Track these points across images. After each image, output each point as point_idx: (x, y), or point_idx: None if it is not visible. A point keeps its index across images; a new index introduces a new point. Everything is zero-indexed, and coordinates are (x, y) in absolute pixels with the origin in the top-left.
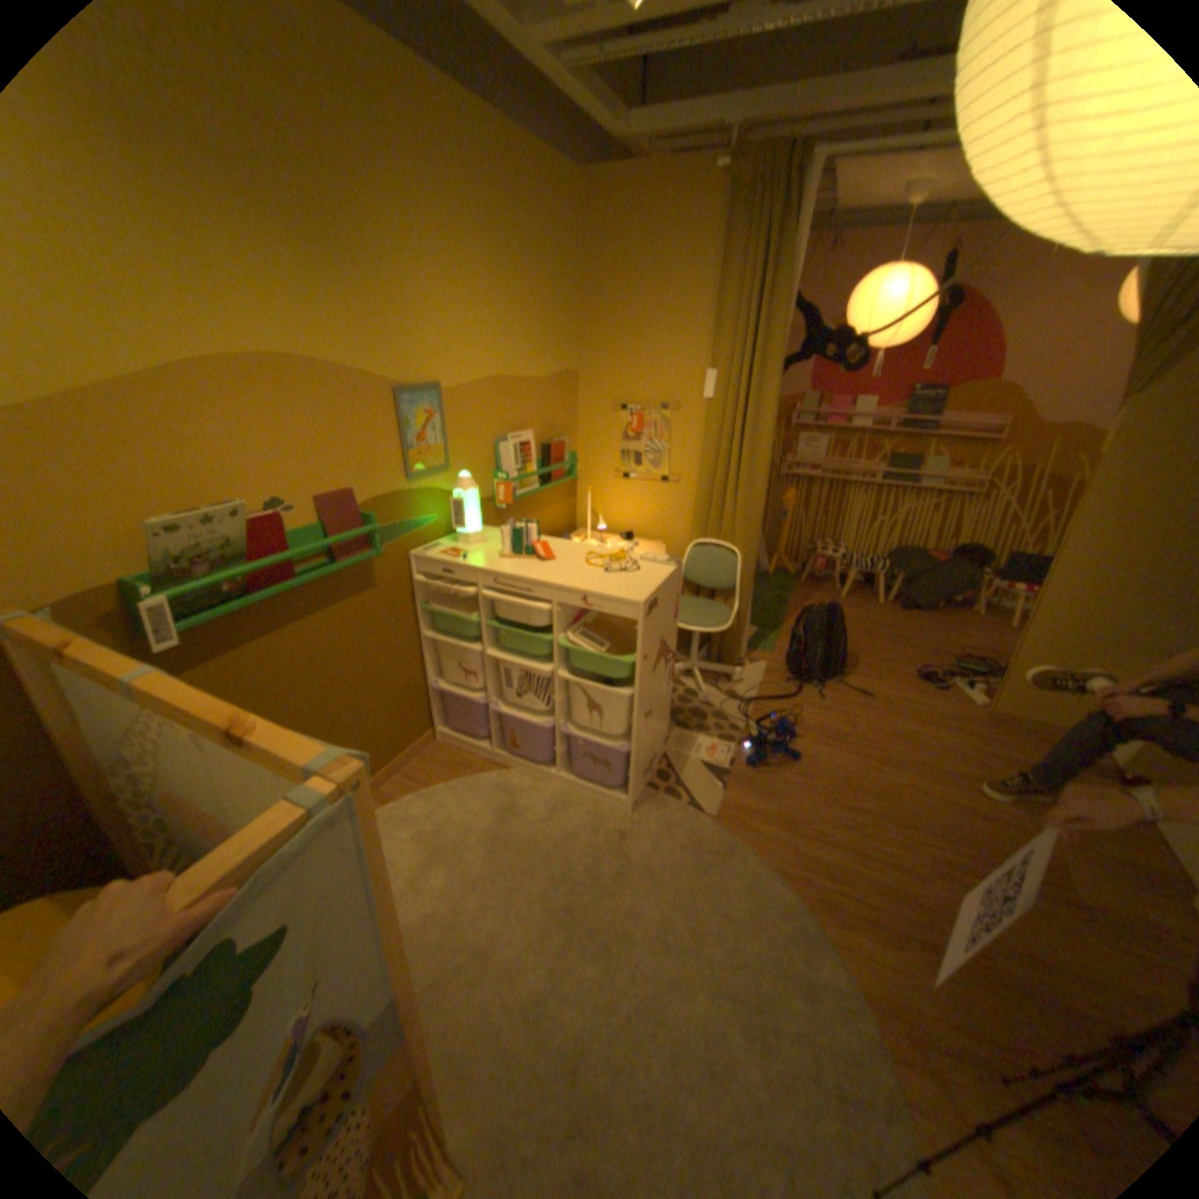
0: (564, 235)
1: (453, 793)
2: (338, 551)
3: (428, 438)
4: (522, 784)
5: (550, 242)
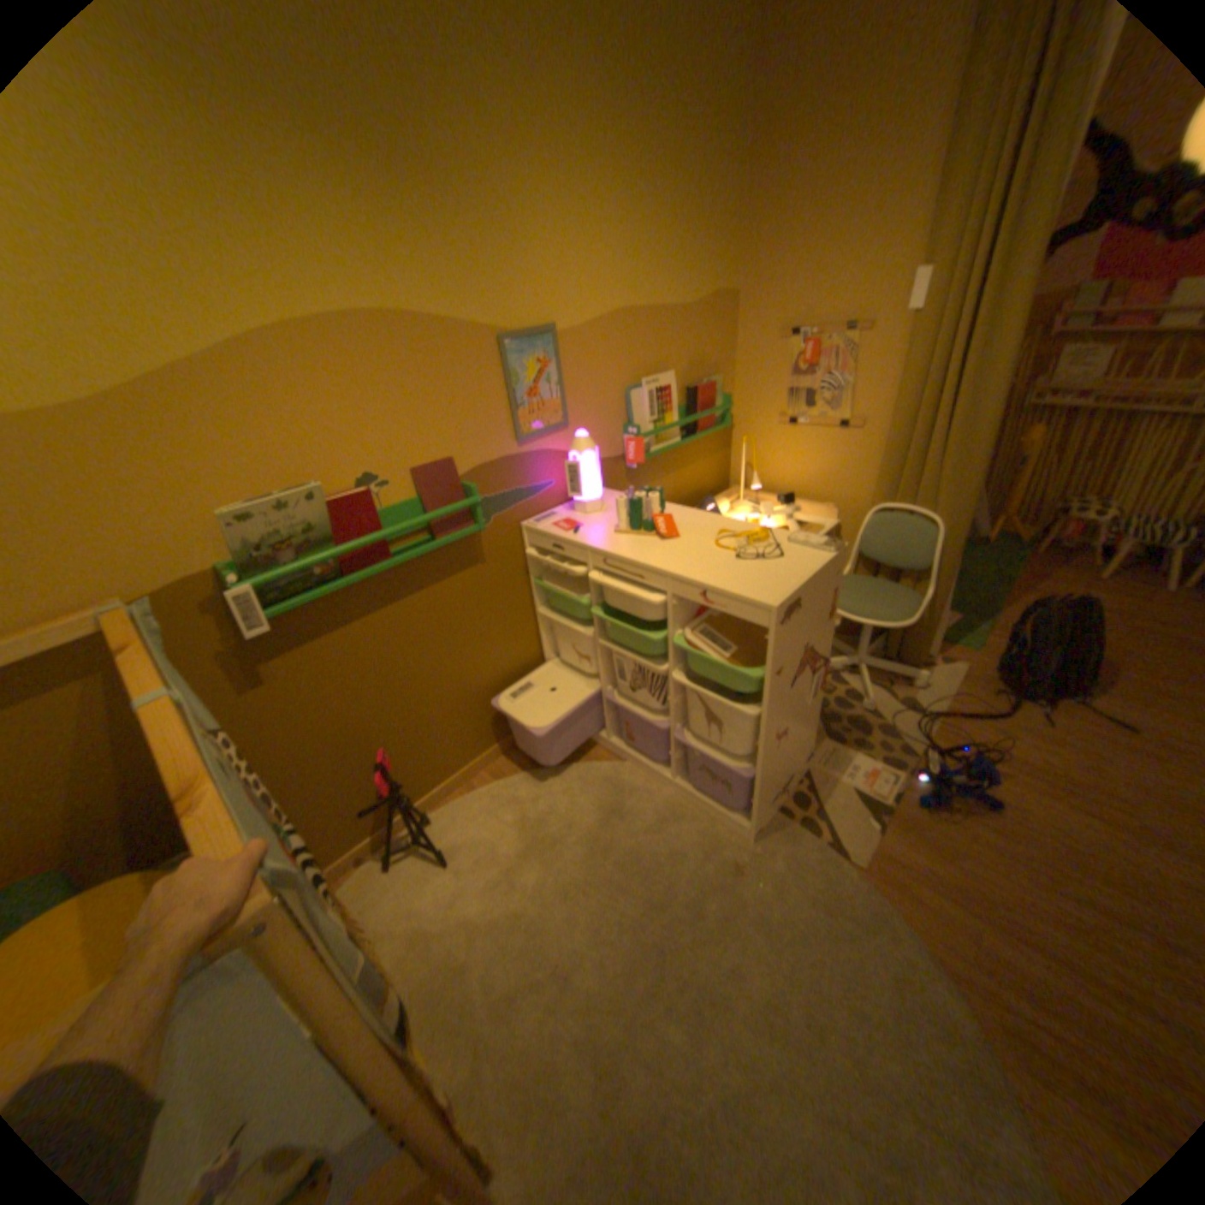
0: (726, 104)
1: (562, 780)
2: (437, 527)
3: (541, 392)
4: (634, 782)
5: (705, 117)
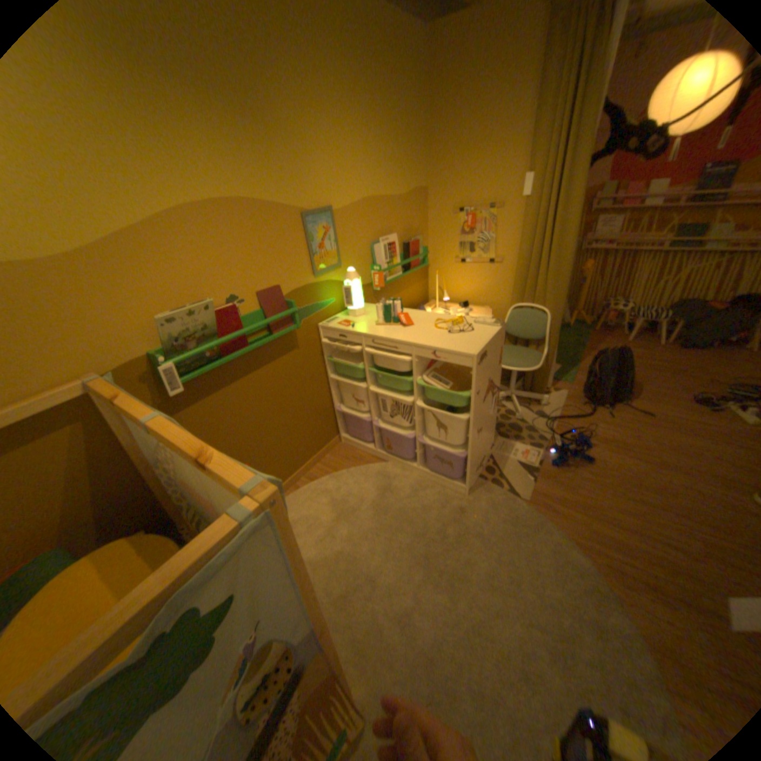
0: (415, 82)
1: (352, 476)
2: (273, 326)
3: (326, 246)
4: (395, 472)
5: (405, 89)
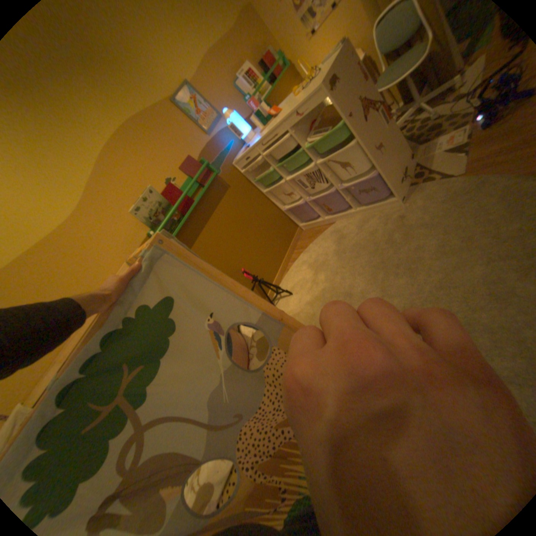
0: None
1: (316, 244)
2: (202, 181)
3: (200, 108)
4: (343, 224)
5: None
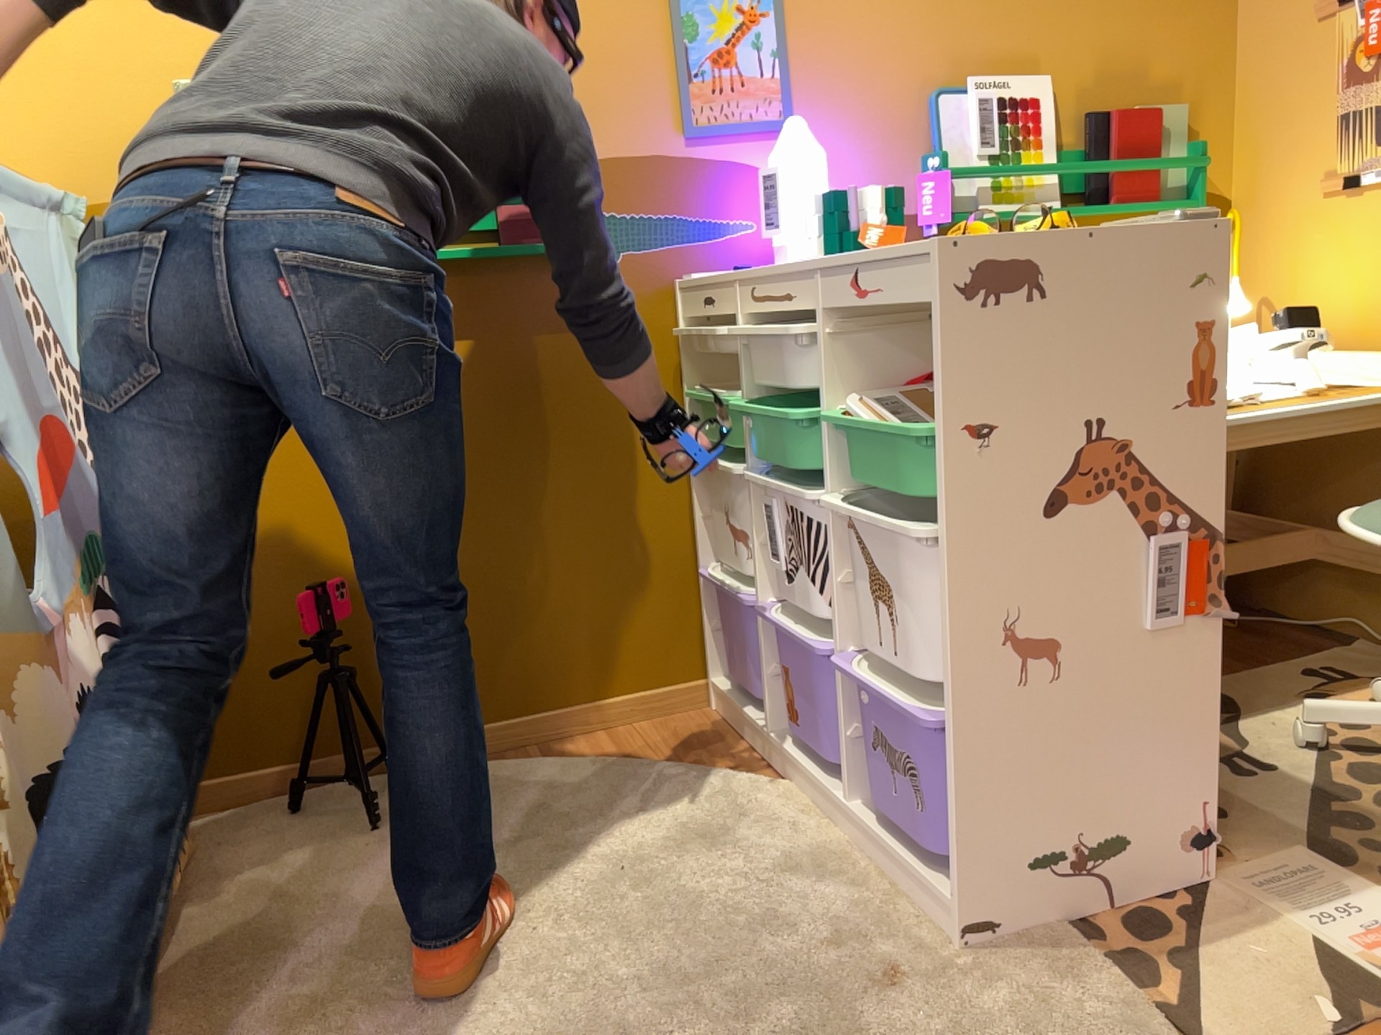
0: None
1: (649, 776)
2: (509, 226)
3: (741, 61)
4: (777, 809)
5: None
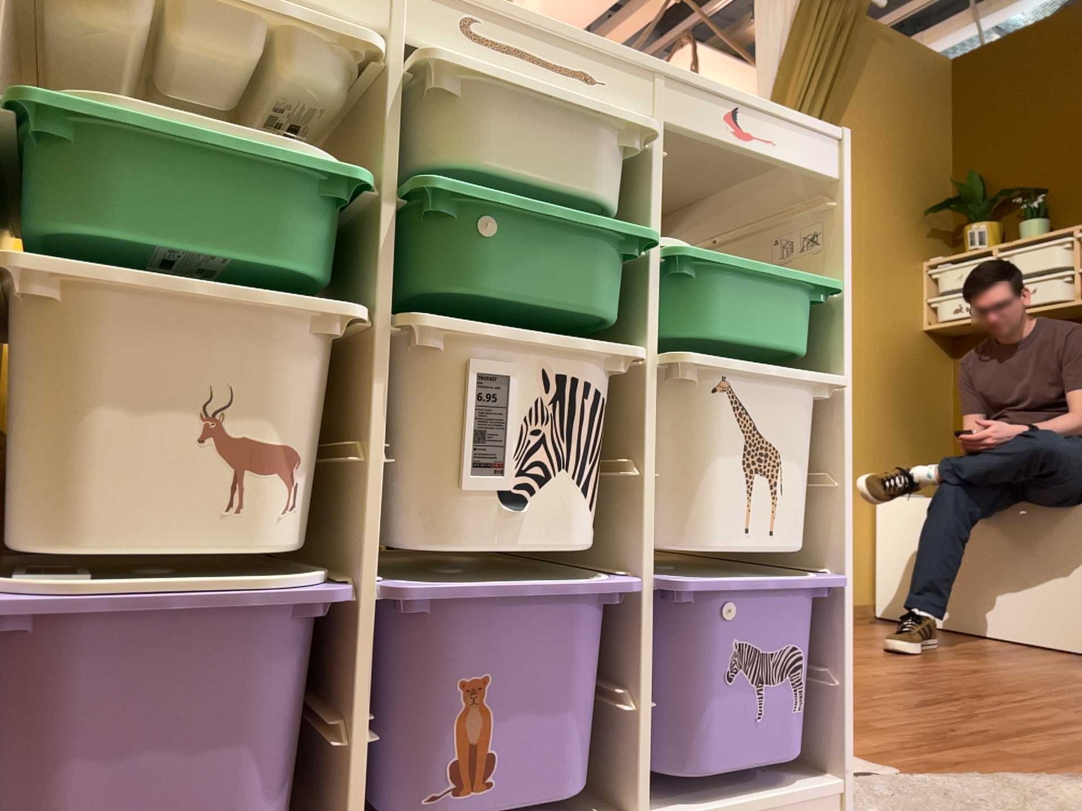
0: None
1: None
2: None
3: None
4: None
5: None
